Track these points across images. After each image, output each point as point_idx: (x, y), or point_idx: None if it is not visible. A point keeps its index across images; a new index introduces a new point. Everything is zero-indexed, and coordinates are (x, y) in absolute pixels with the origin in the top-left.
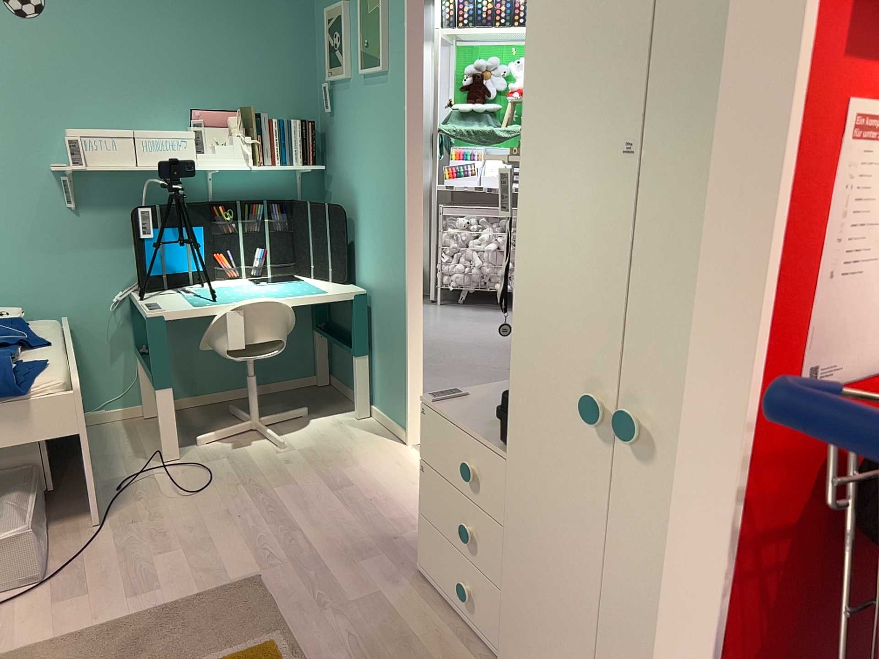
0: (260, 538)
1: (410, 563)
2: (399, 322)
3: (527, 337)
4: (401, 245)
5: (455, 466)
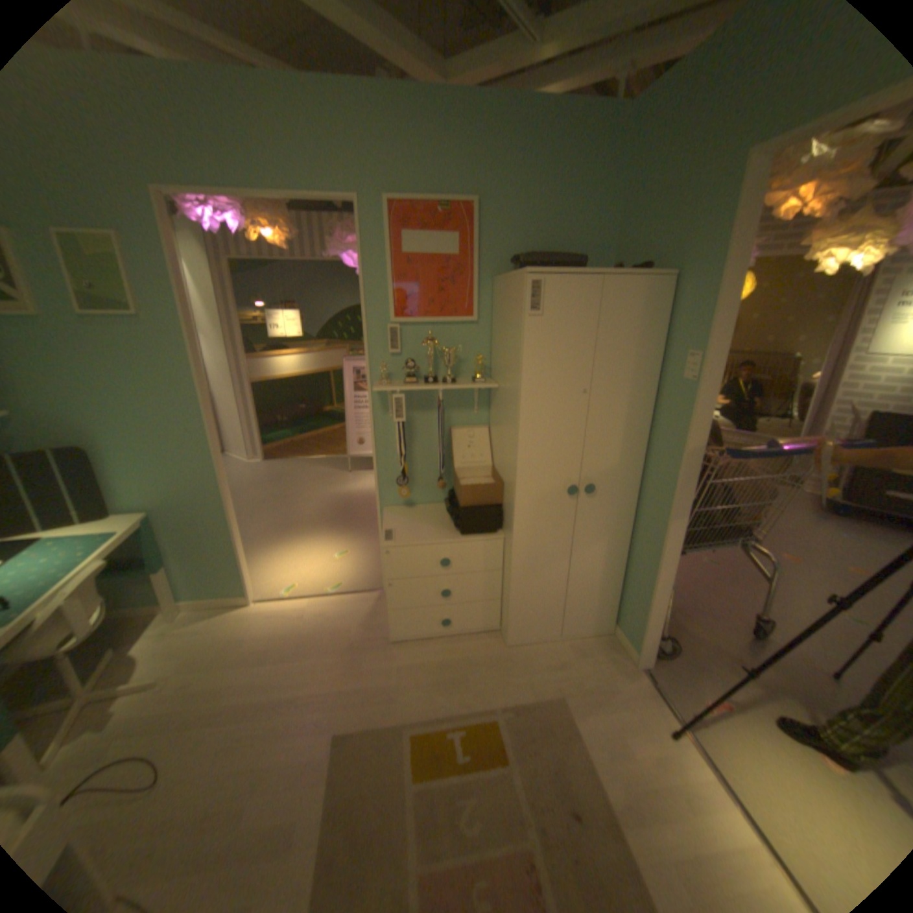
0: (285, 729)
1: (380, 645)
2: (211, 524)
3: (526, 477)
4: (201, 463)
5: (427, 566)
